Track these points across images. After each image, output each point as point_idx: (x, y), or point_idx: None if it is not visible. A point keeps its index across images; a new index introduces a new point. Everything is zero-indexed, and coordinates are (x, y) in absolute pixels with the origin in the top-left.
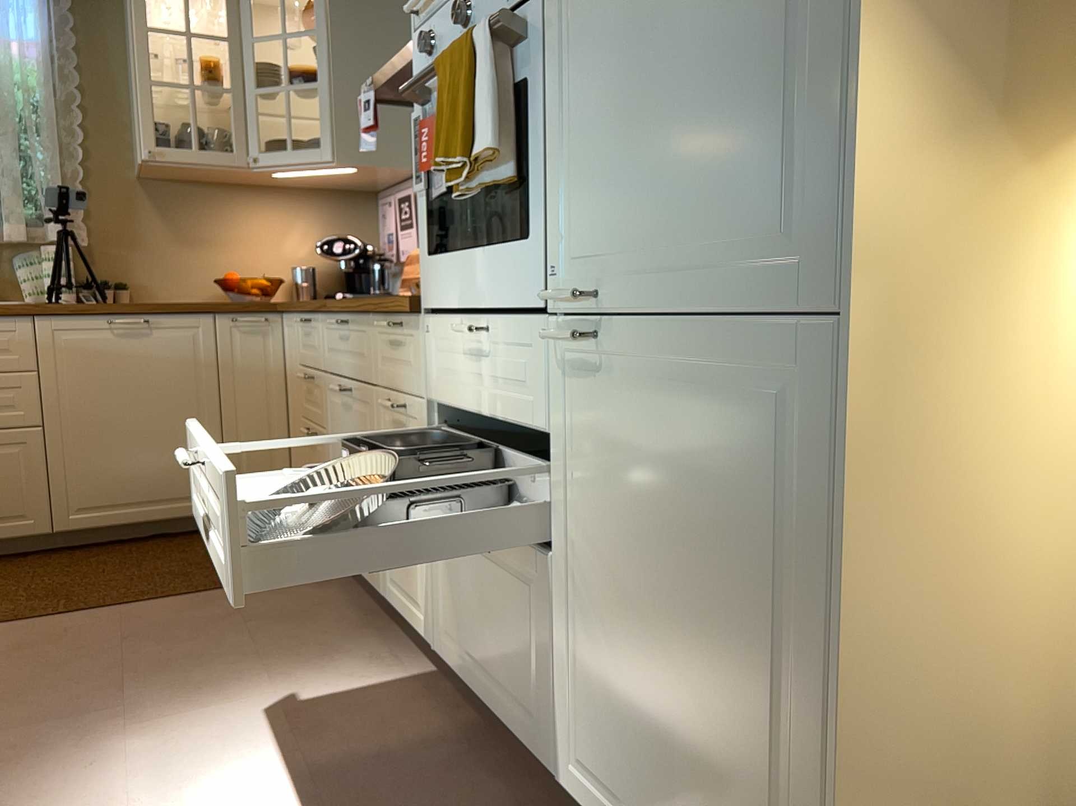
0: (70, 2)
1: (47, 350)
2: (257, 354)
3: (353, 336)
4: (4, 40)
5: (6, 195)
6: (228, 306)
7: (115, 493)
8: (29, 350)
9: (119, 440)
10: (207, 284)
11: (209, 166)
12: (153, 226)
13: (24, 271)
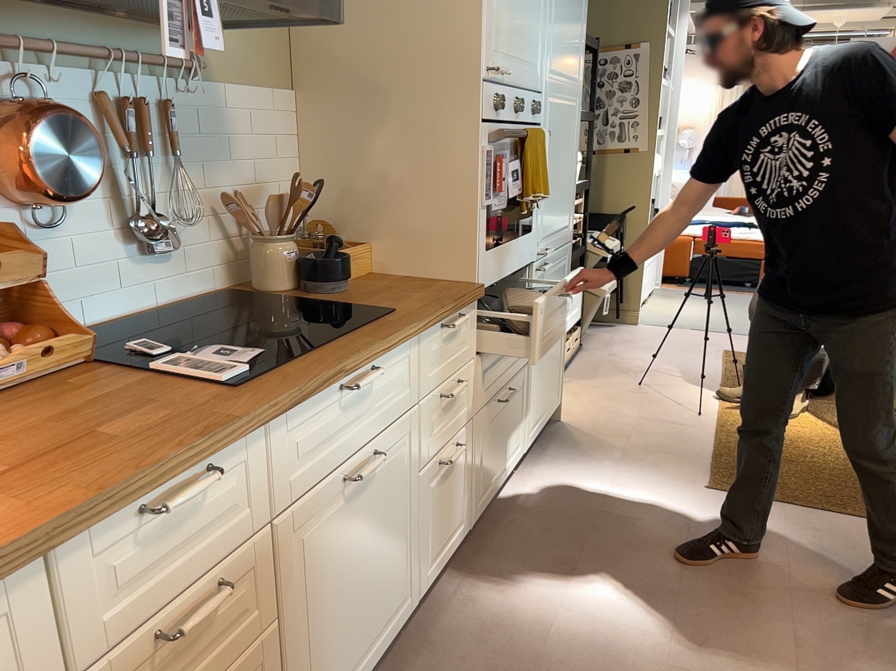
0: None
1: None
2: None
3: (377, 382)
4: None
5: None
6: None
7: None
8: None
9: None
10: None
11: None
12: None
13: None
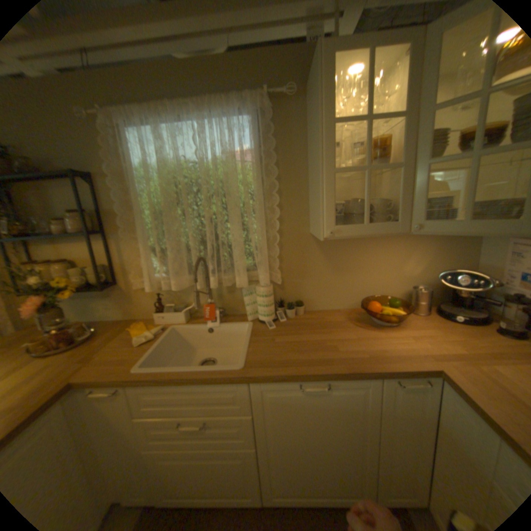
0: (272, 113)
1: (257, 403)
2: (416, 408)
3: None
4: (232, 152)
5: (235, 257)
6: (398, 375)
7: (300, 490)
8: (245, 403)
9: (304, 461)
10: (350, 296)
11: (375, 234)
12: (318, 262)
13: (247, 297)
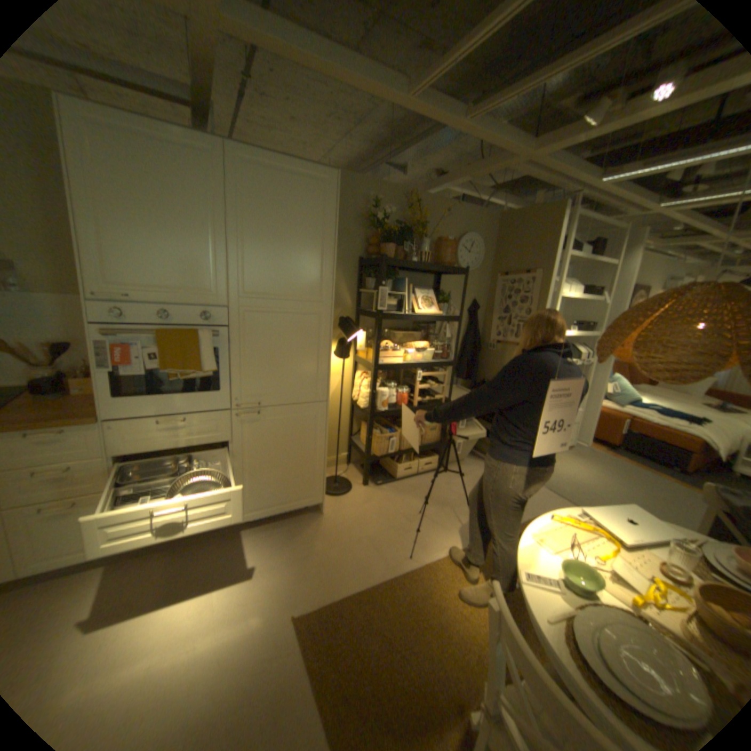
0: None
1: None
2: None
3: None
4: None
5: None
6: None
7: None
8: None
9: None
10: None
11: None
12: None
13: None
